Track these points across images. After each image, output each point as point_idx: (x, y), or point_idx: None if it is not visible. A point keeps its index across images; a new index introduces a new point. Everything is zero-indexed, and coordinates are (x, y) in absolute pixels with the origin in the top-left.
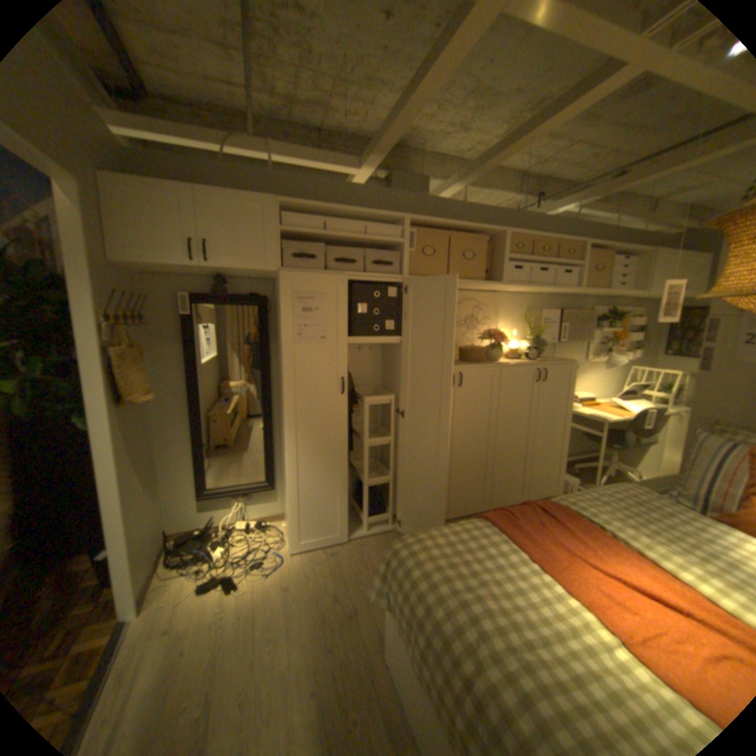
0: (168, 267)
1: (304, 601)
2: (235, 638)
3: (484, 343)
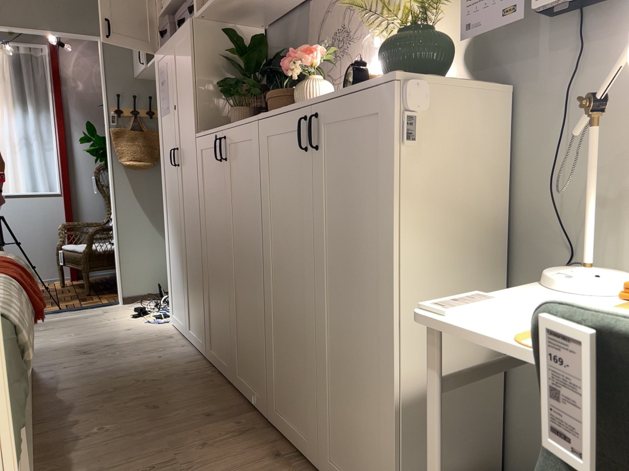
0: (152, 73)
1: (111, 337)
2: (88, 326)
3: (340, 79)
